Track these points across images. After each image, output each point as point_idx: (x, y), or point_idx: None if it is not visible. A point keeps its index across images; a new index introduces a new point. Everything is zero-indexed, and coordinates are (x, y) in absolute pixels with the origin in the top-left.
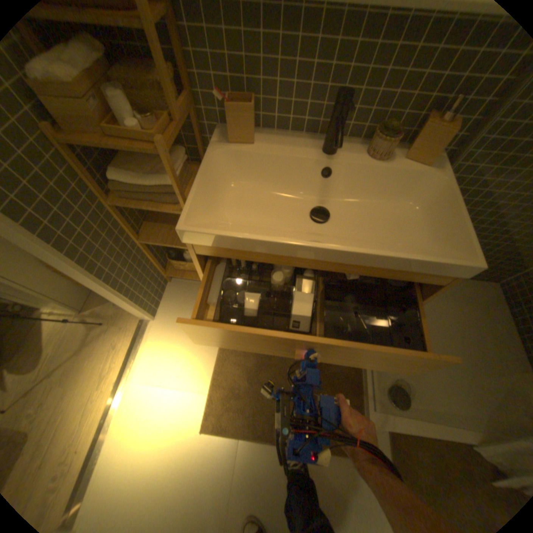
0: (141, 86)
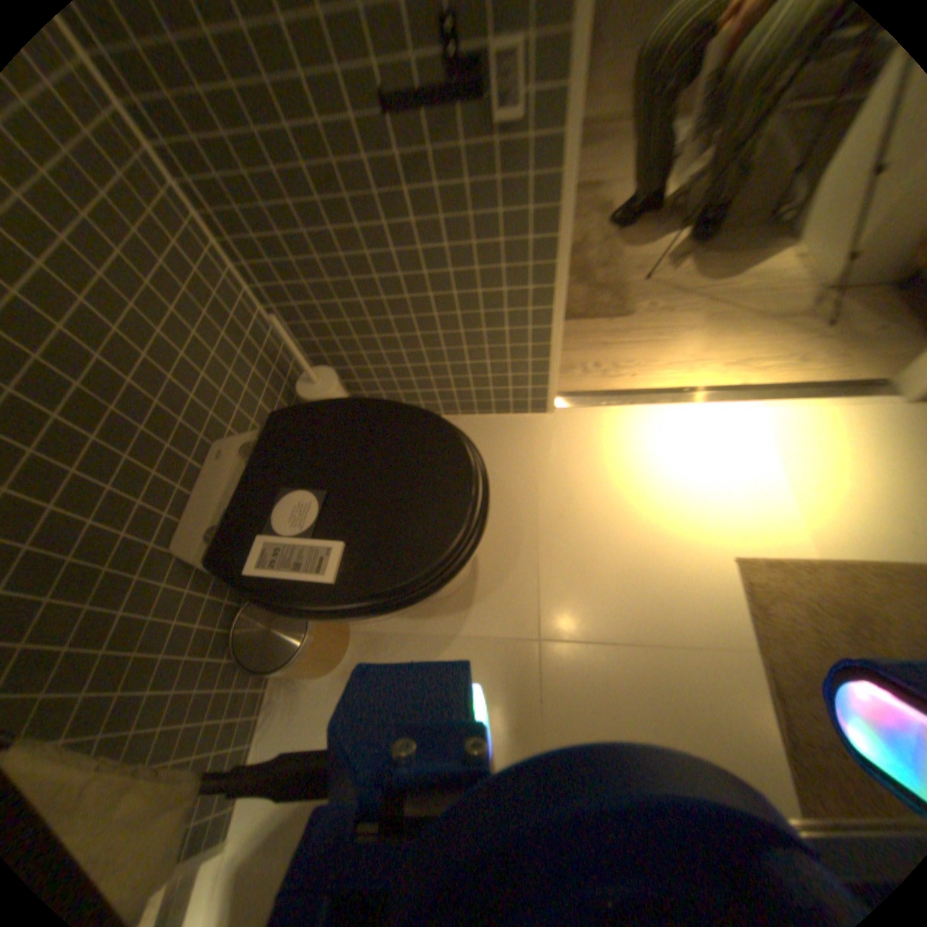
0: None
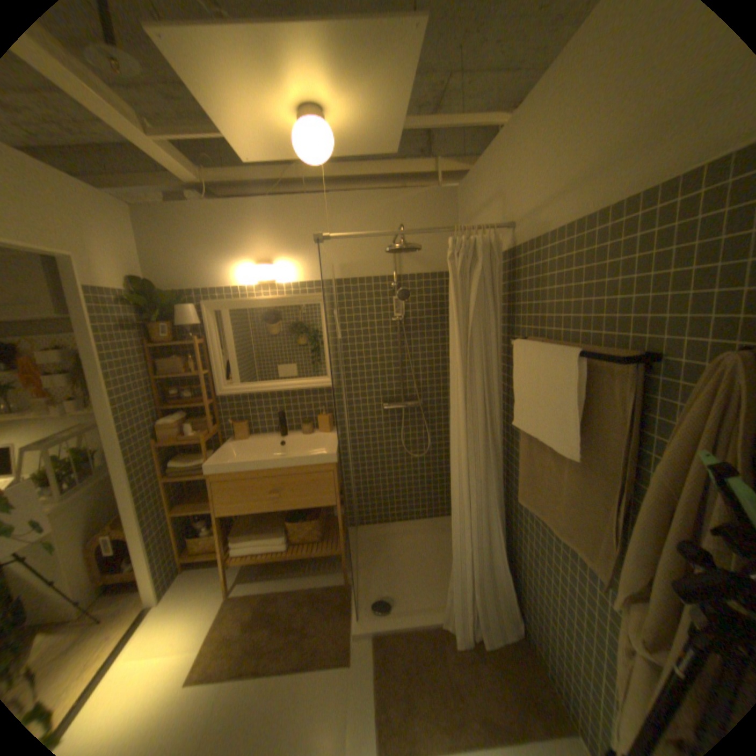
0: (198, 424)
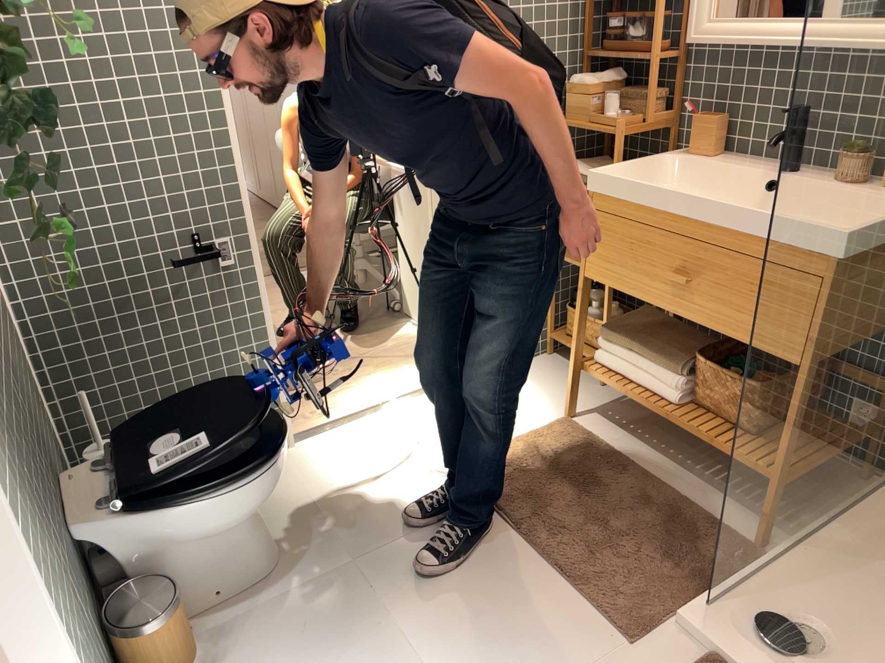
0: (637, 102)
